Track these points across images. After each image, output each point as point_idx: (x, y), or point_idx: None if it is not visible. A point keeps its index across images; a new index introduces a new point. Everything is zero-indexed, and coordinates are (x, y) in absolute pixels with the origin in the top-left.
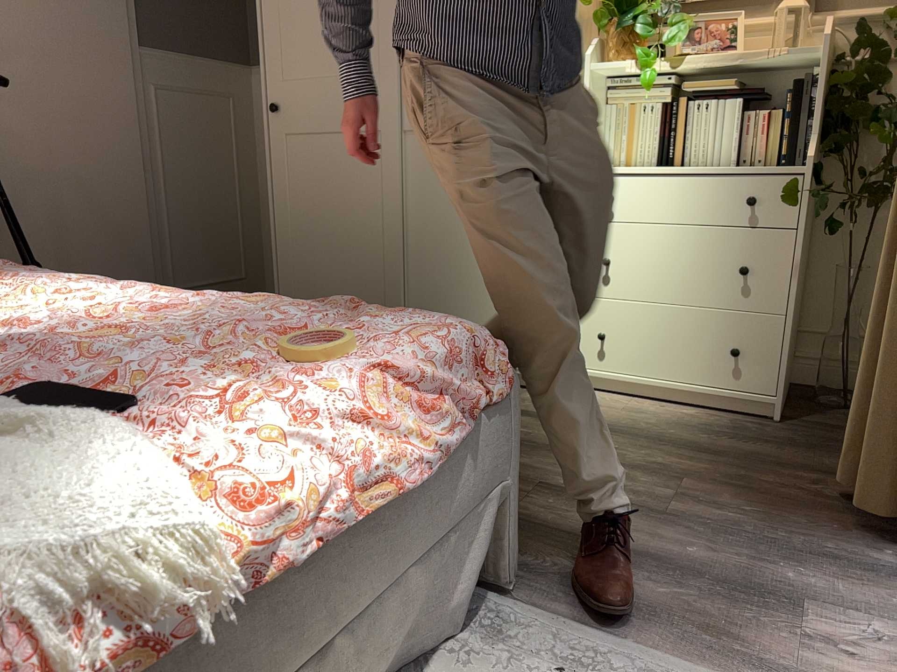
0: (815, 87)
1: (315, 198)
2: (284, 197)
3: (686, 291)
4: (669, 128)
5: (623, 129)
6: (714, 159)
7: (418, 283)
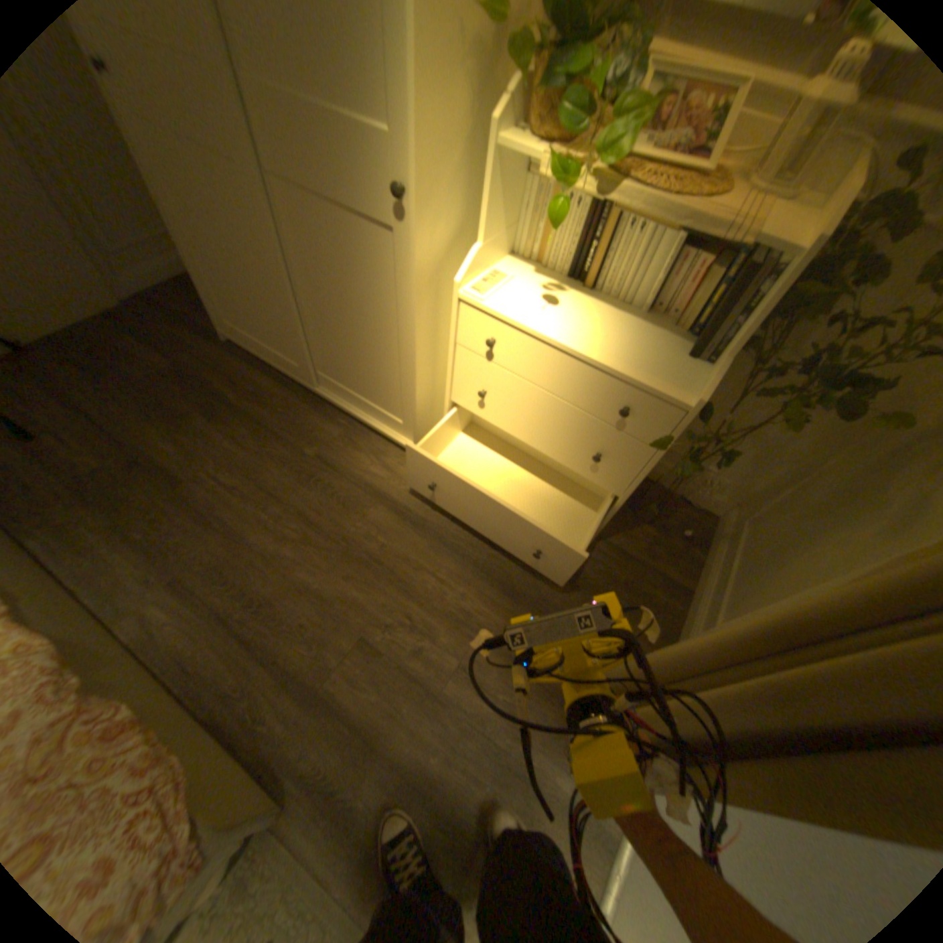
0: (772, 278)
1: (199, 215)
2: (168, 200)
3: (546, 444)
4: (593, 235)
5: (542, 214)
6: (629, 292)
7: (319, 341)
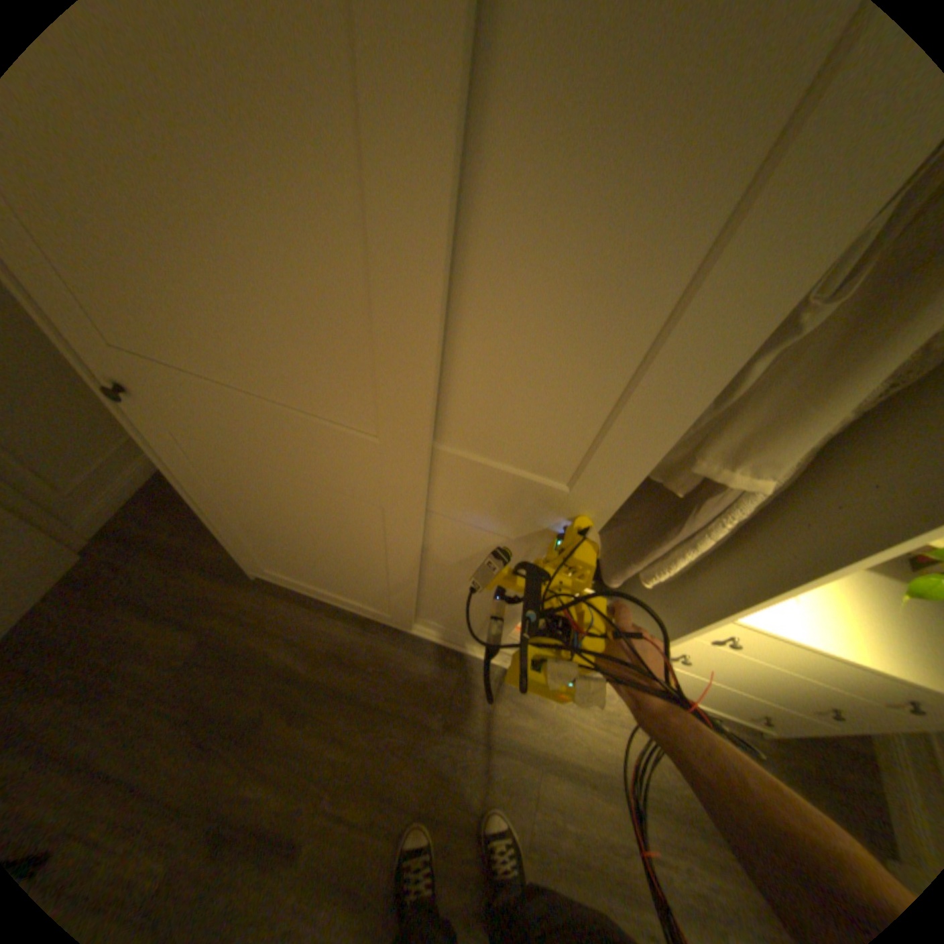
0: None
1: (260, 510)
2: (201, 491)
3: (756, 692)
4: None
5: None
6: None
7: (435, 604)
